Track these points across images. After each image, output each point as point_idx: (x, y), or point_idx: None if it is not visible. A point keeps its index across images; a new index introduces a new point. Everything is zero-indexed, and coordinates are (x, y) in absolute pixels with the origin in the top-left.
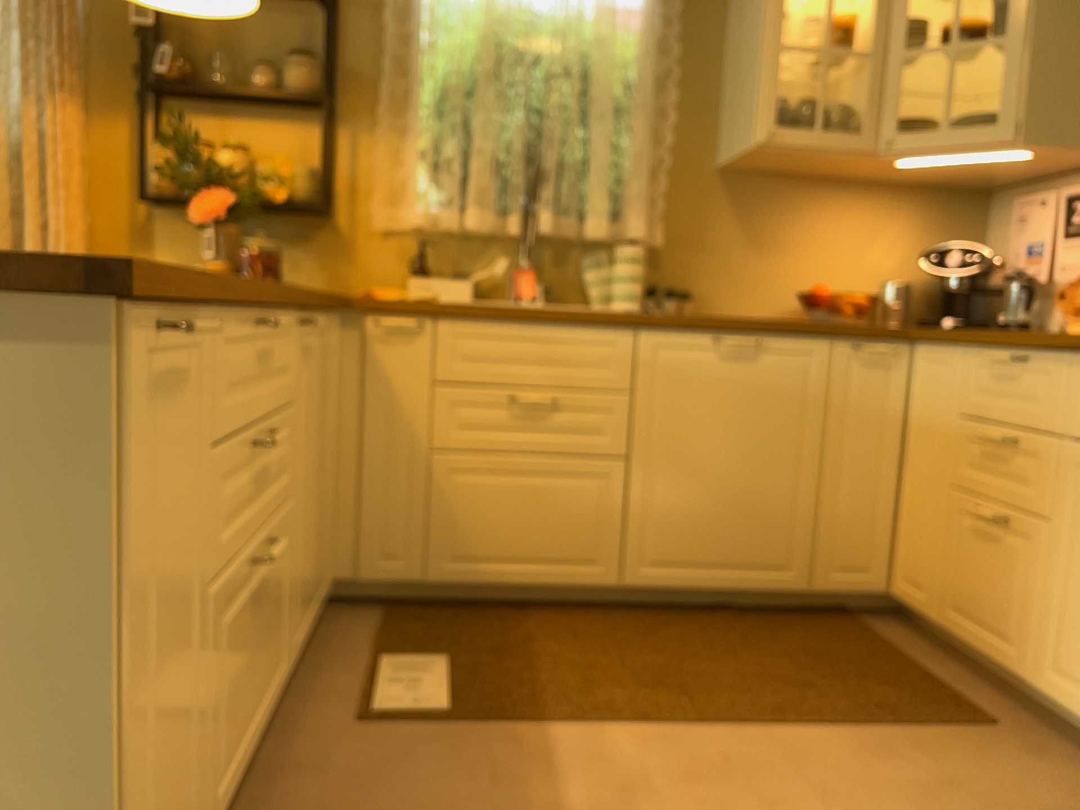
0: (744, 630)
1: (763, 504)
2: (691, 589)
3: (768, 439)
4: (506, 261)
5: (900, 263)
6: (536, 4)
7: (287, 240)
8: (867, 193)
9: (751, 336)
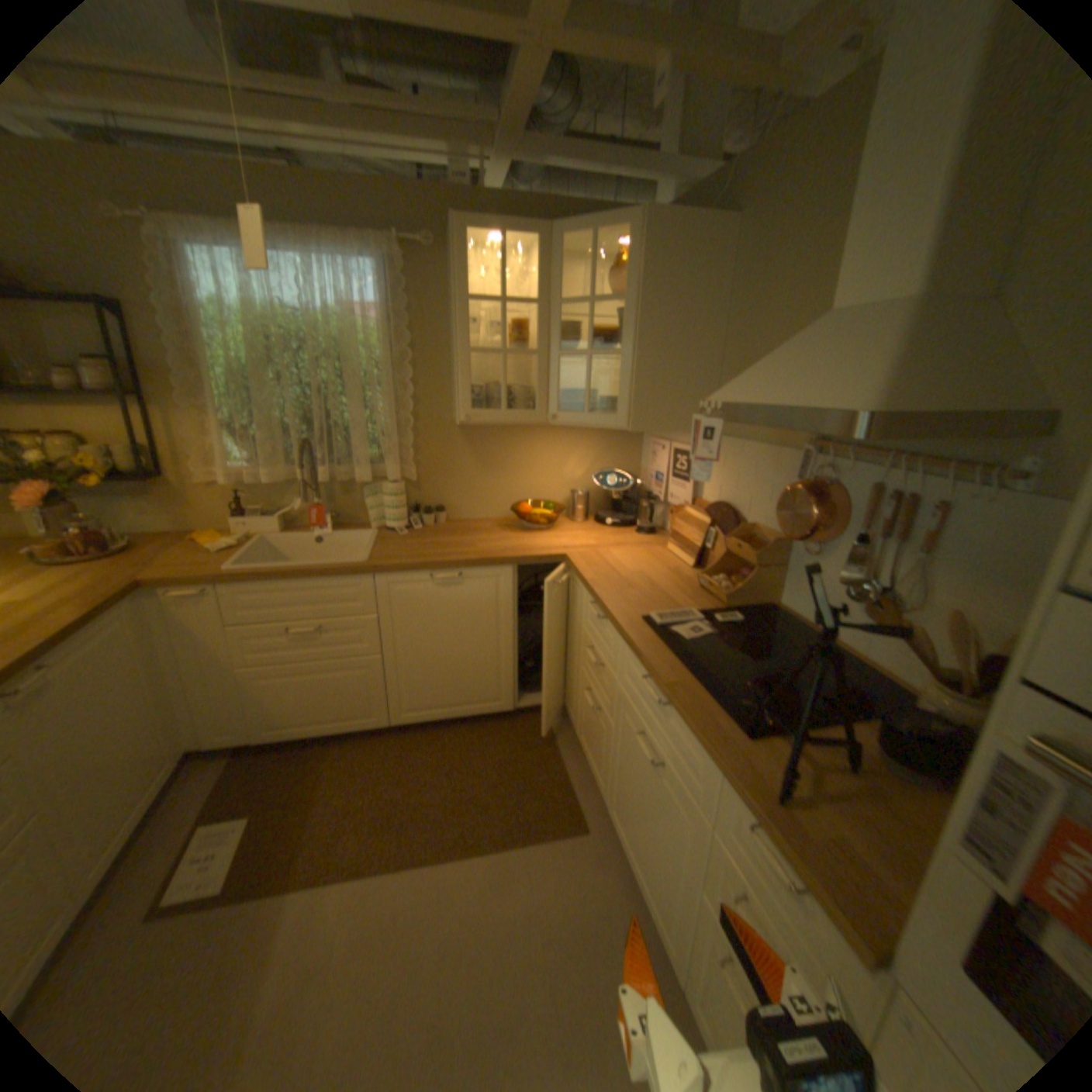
0: (467, 744)
1: (476, 667)
2: (436, 719)
3: (475, 630)
4: (301, 501)
5: (584, 474)
6: (290, 303)
7: (128, 493)
8: (560, 429)
9: (455, 570)
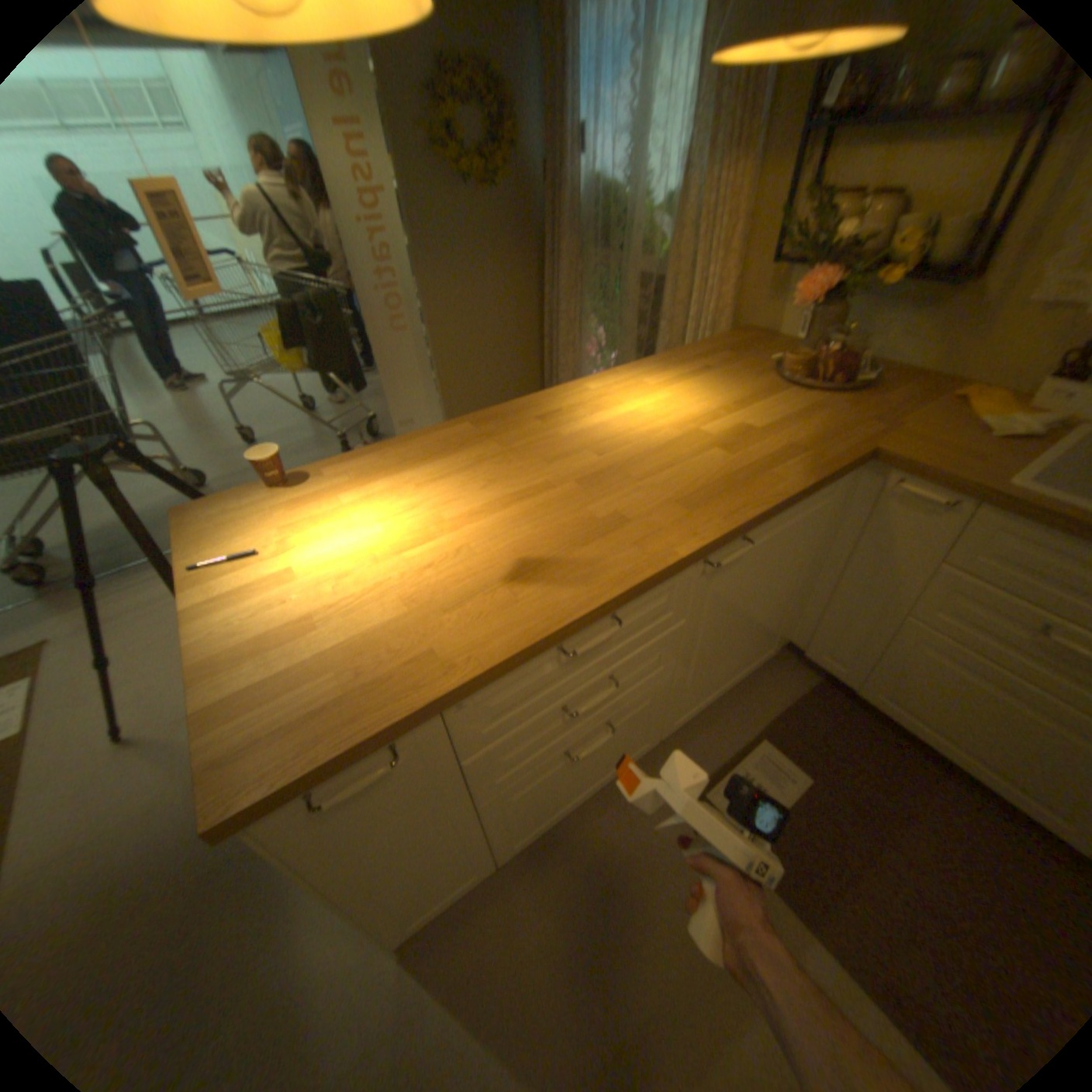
0: None
1: None
2: None
3: None
4: None
5: None
6: None
7: (913, 299)
8: None
9: None
